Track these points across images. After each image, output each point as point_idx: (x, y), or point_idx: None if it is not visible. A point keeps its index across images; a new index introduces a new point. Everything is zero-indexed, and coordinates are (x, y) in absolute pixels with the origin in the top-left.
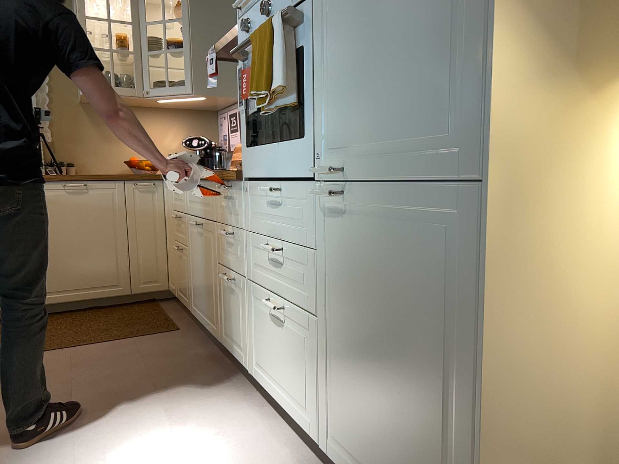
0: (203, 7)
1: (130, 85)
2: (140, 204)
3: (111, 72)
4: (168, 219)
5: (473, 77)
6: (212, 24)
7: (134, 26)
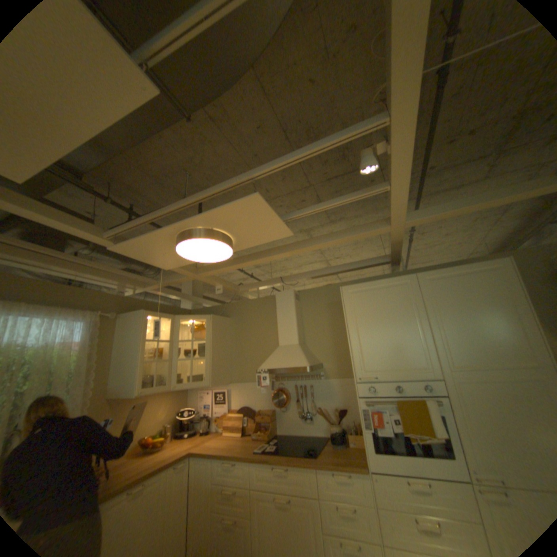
0: (216, 334)
1: (159, 383)
2: (174, 487)
3: (150, 377)
4: (198, 493)
5: None
6: (219, 342)
7: (170, 344)
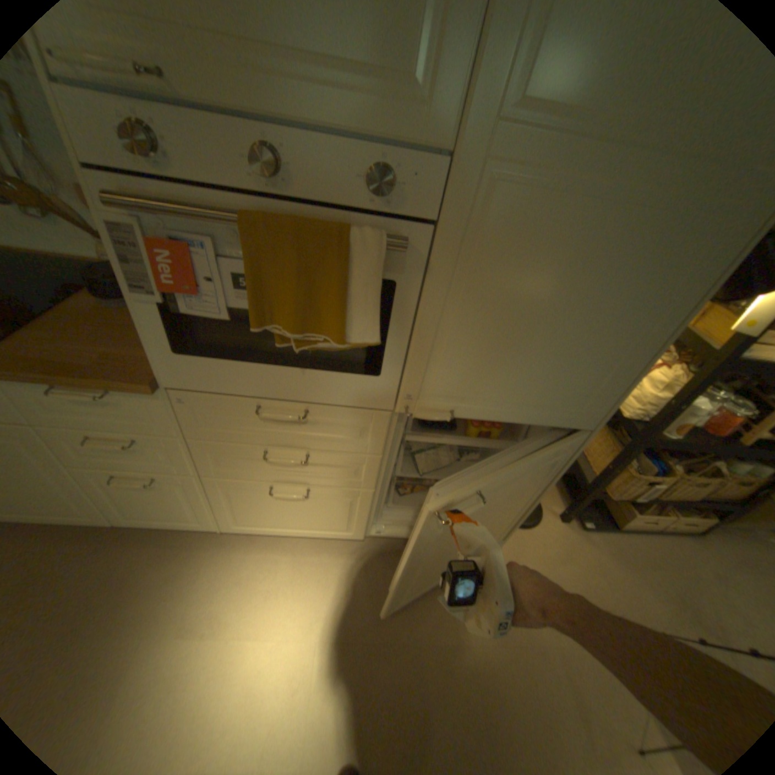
0: None
1: None
2: None
3: None
4: None
5: (611, 384)
6: None
7: None
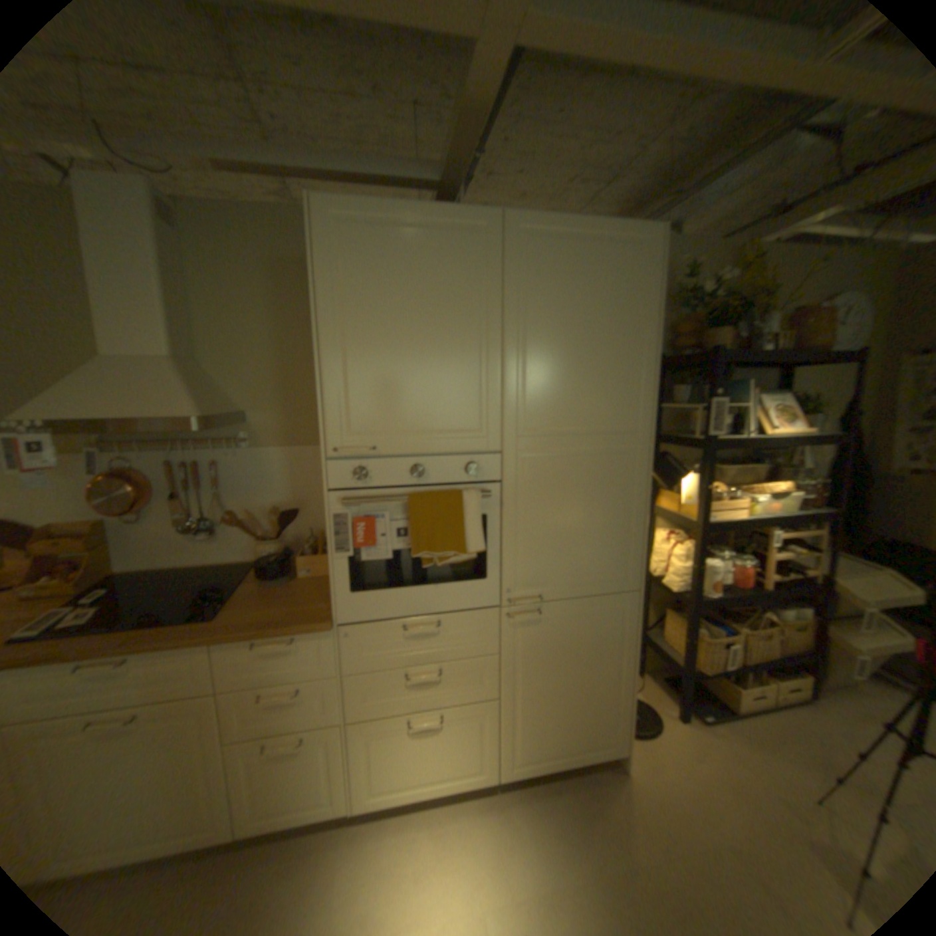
0: None
1: None
2: None
3: None
4: None
5: (630, 550)
6: None
7: None
